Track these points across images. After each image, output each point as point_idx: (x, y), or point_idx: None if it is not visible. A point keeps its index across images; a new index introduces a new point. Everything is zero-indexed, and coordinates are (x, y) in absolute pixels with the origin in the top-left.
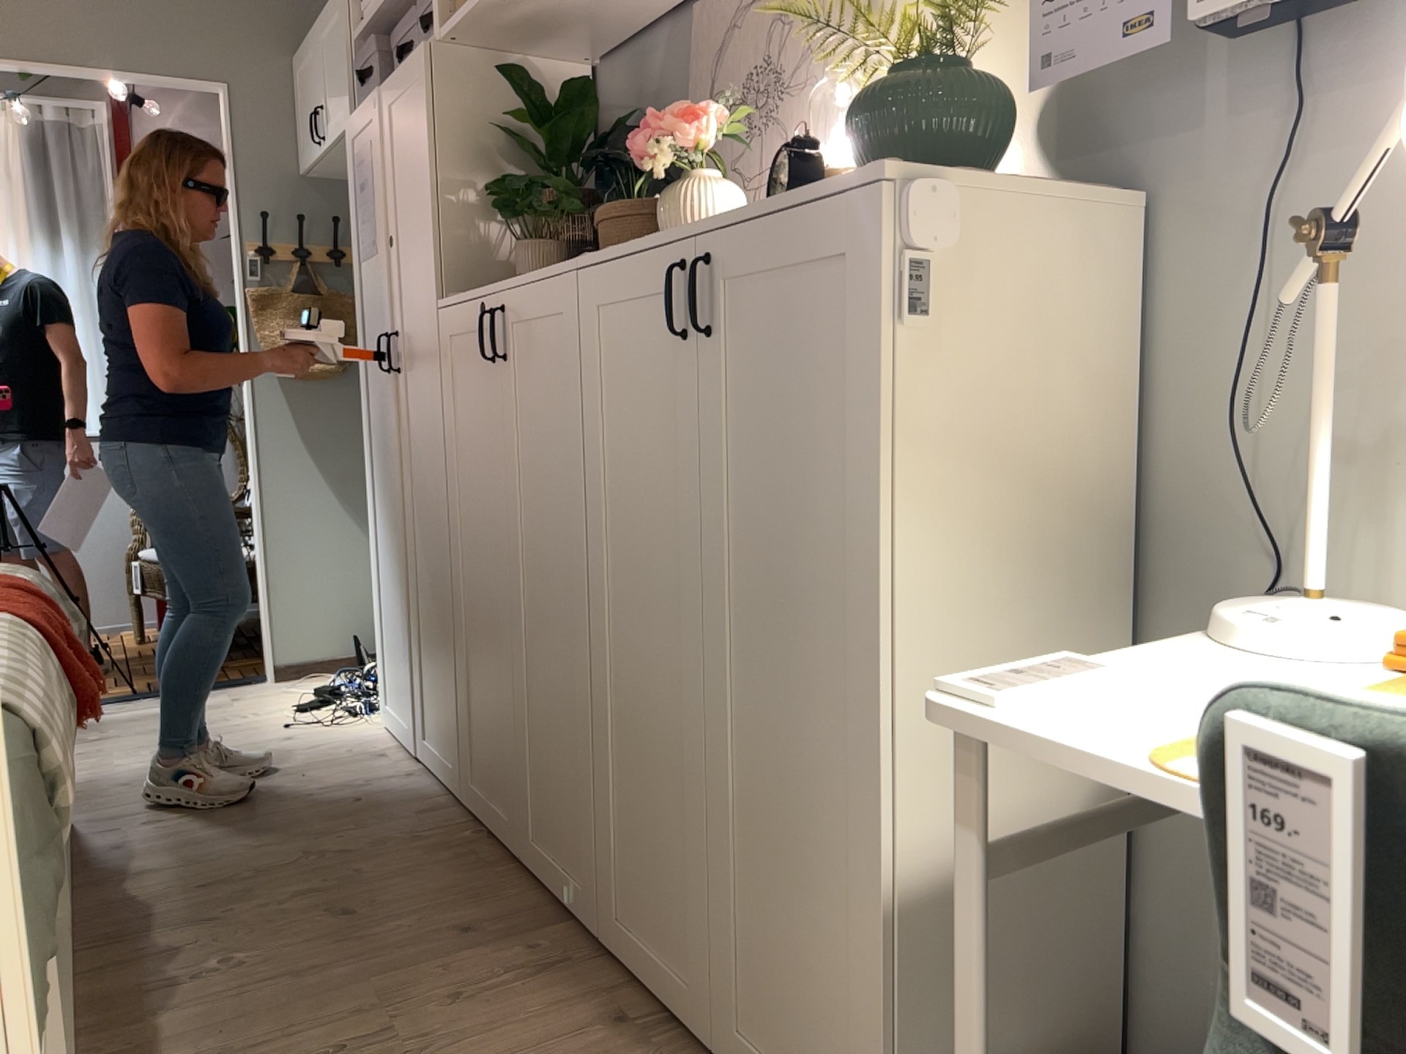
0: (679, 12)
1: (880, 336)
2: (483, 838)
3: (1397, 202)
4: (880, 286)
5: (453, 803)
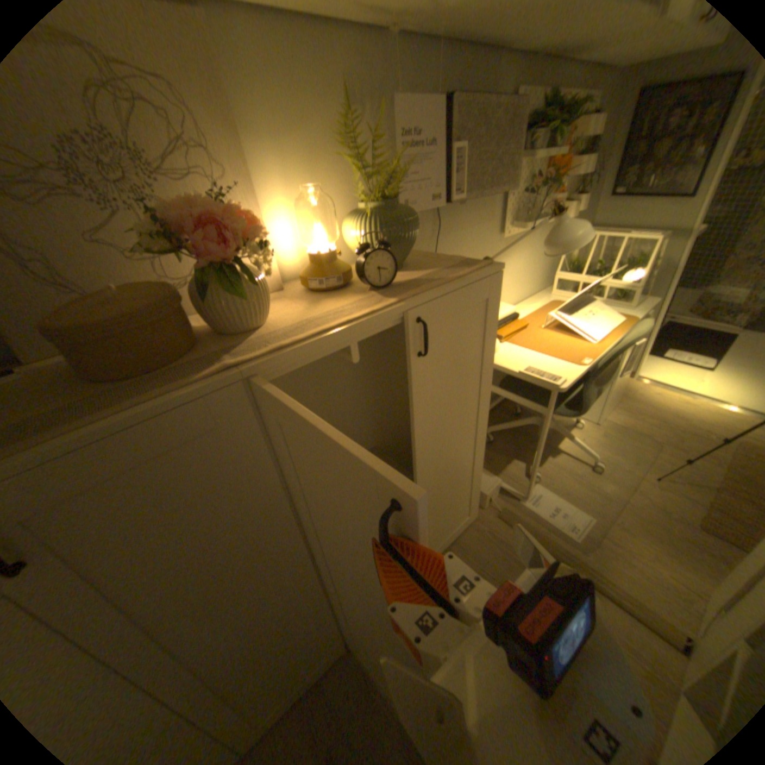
0: None
1: (496, 319)
2: None
3: (450, 247)
4: (497, 304)
5: None
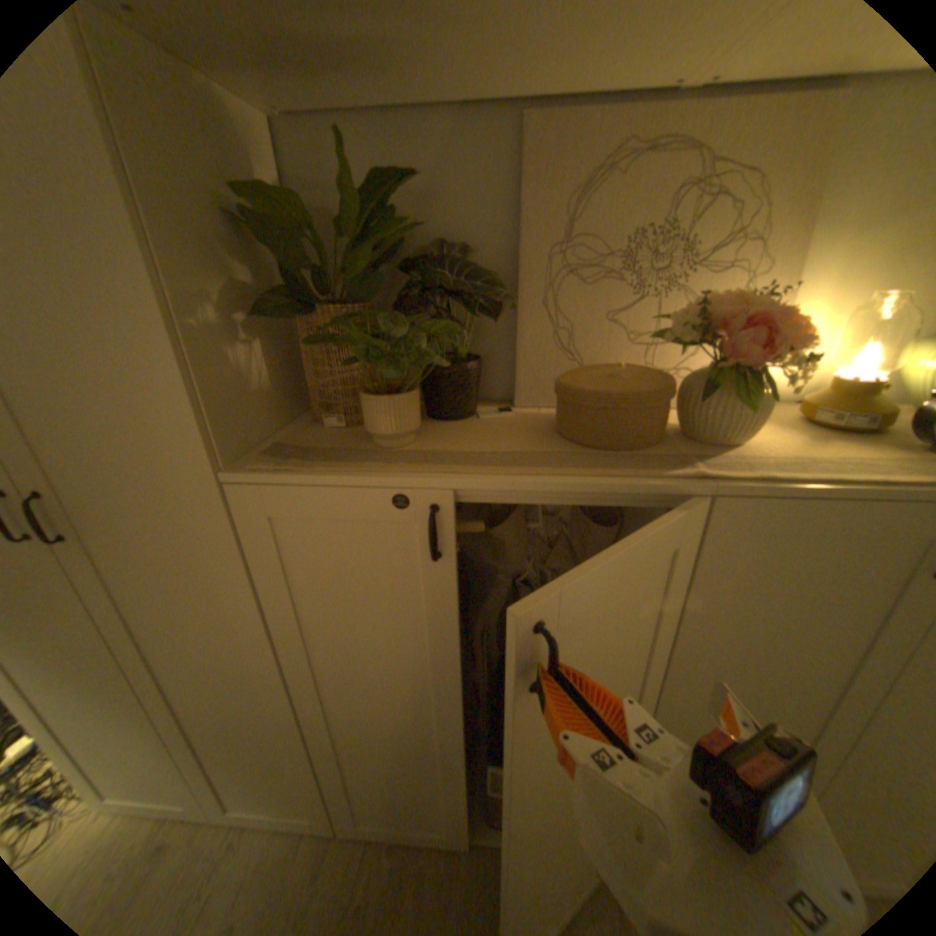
0: (474, 105)
1: None
2: (400, 852)
3: None
4: None
5: (320, 838)
